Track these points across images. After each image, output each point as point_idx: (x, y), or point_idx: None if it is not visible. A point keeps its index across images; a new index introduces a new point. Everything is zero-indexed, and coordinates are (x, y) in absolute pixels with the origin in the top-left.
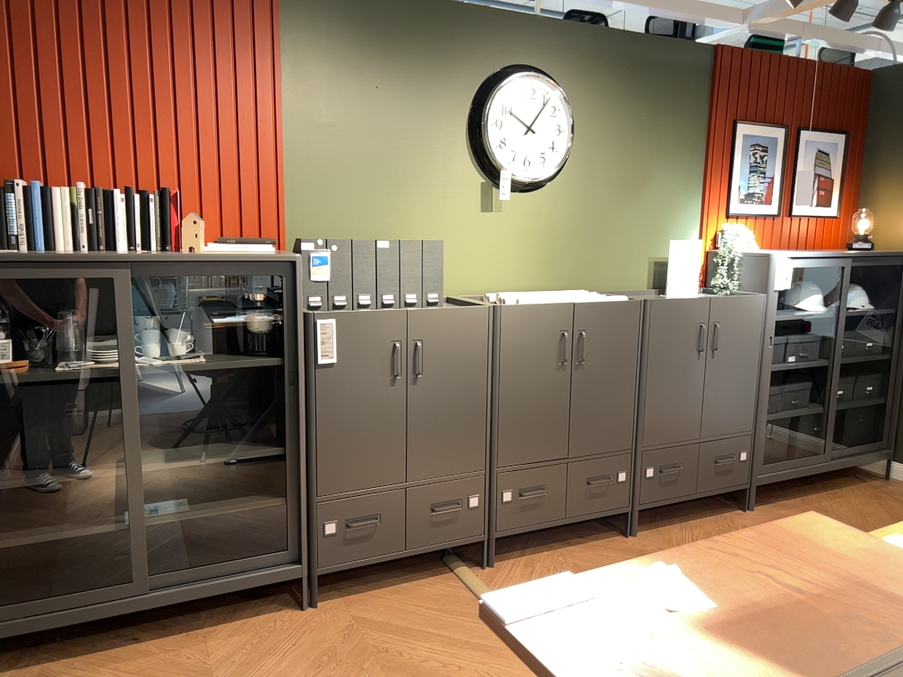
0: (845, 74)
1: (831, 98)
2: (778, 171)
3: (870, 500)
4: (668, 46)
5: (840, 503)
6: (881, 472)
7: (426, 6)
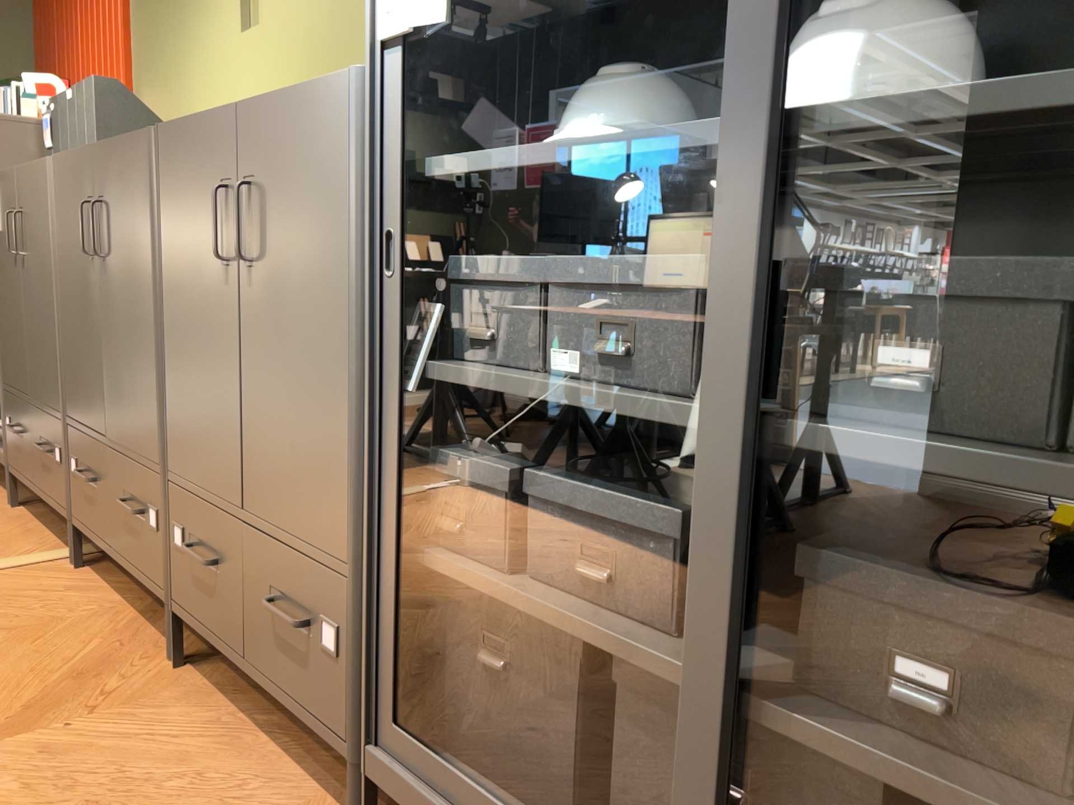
0: None
1: None
2: None
3: None
4: None
5: None
6: None
7: None
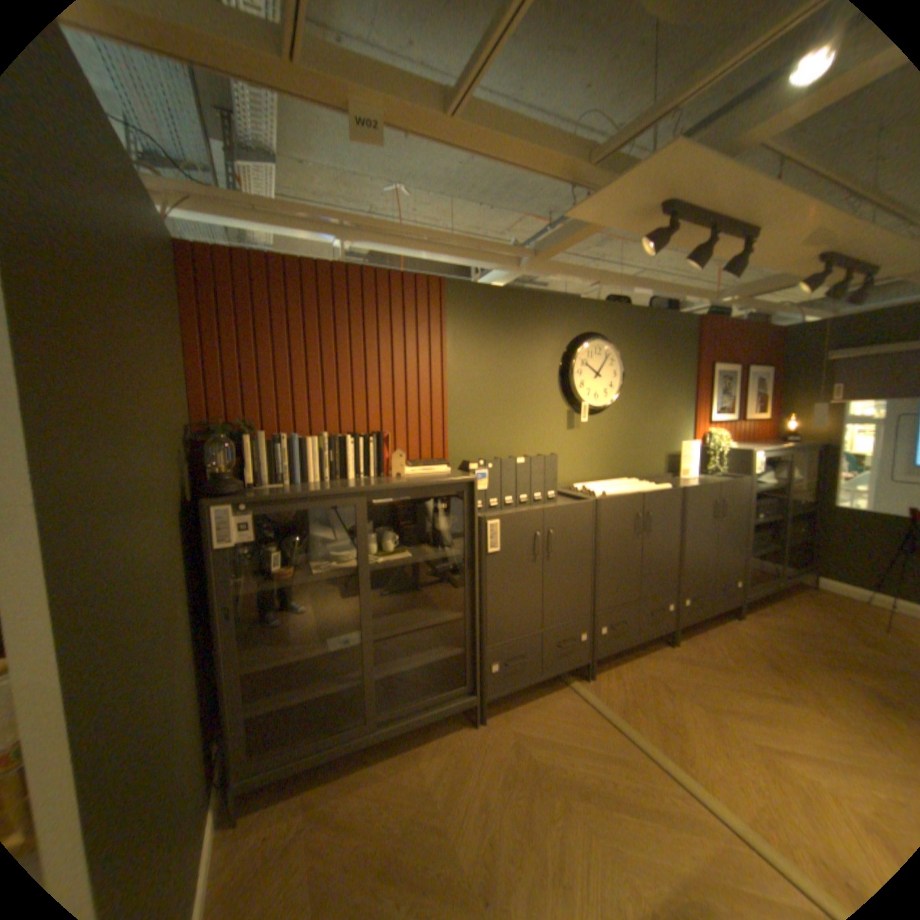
0: (774, 328)
1: (767, 344)
2: (739, 392)
3: (817, 608)
4: (674, 315)
5: (798, 612)
6: (810, 585)
7: (534, 296)
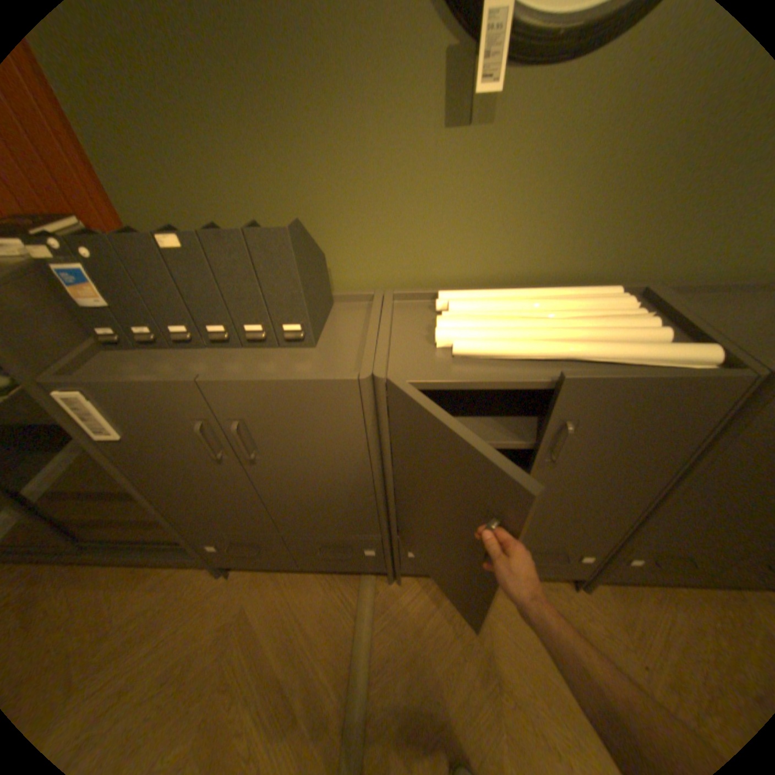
0: None
1: None
2: None
3: None
4: None
5: None
6: None
7: None
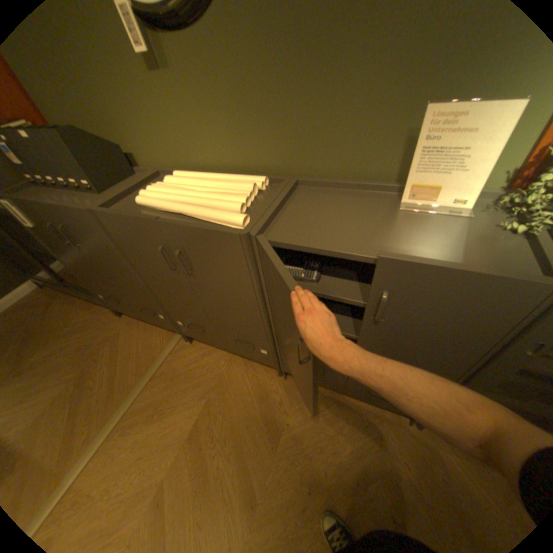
0: None
1: None
2: None
3: None
4: None
5: None
6: None
7: None
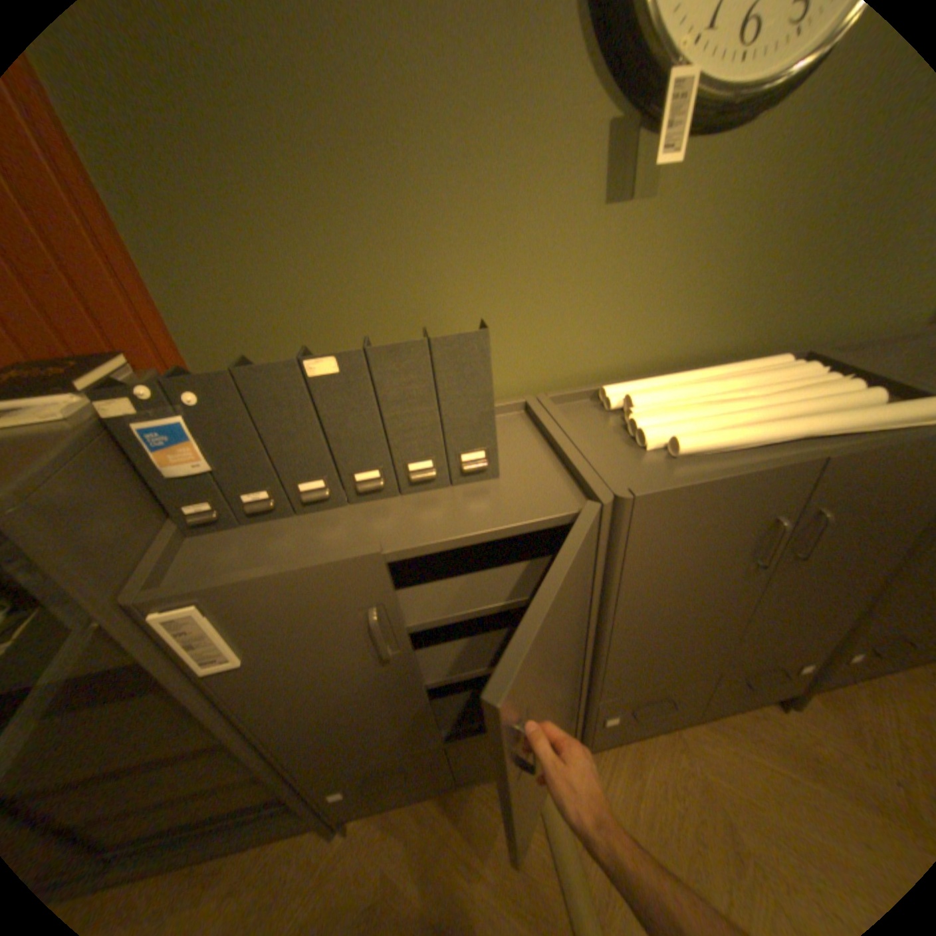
0: None
1: None
2: None
3: None
4: None
5: None
6: None
7: None
